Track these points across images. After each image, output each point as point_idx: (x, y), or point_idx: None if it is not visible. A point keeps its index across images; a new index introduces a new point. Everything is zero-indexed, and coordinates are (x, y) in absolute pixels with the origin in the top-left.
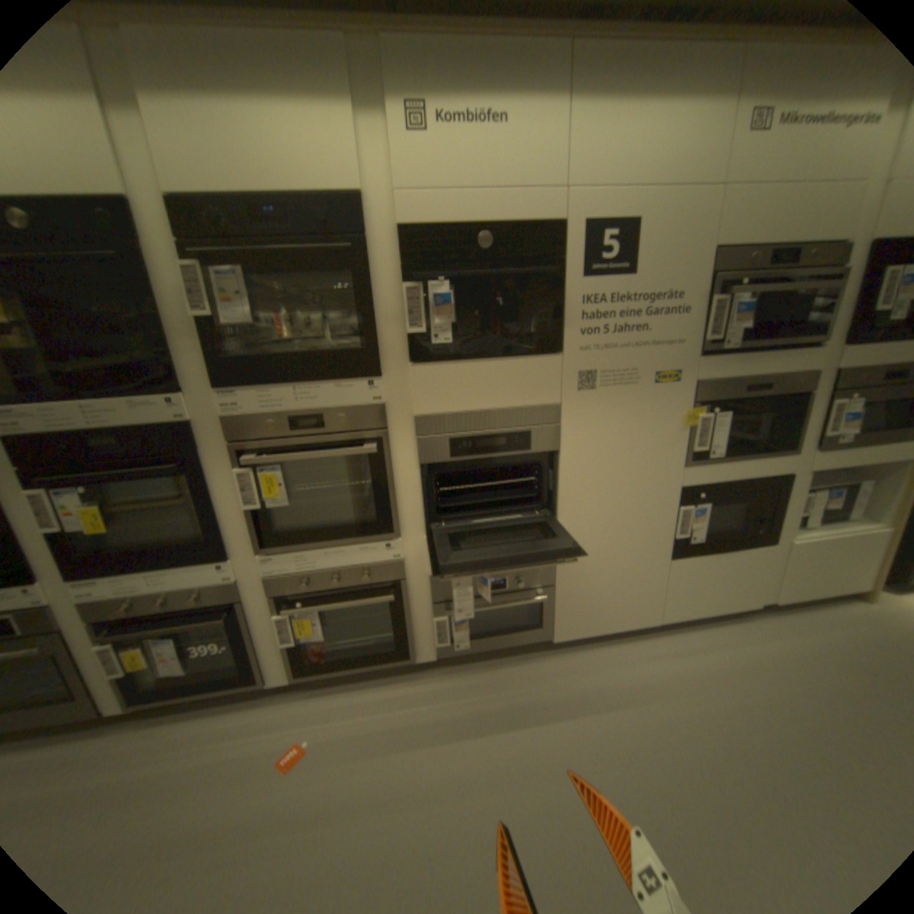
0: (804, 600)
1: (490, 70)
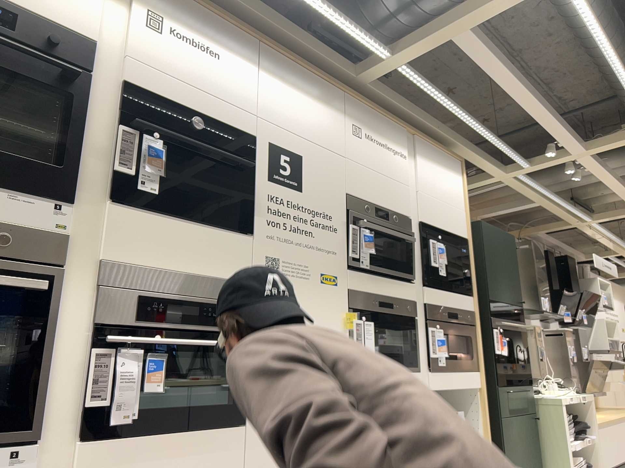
0: None
1: (211, 27)
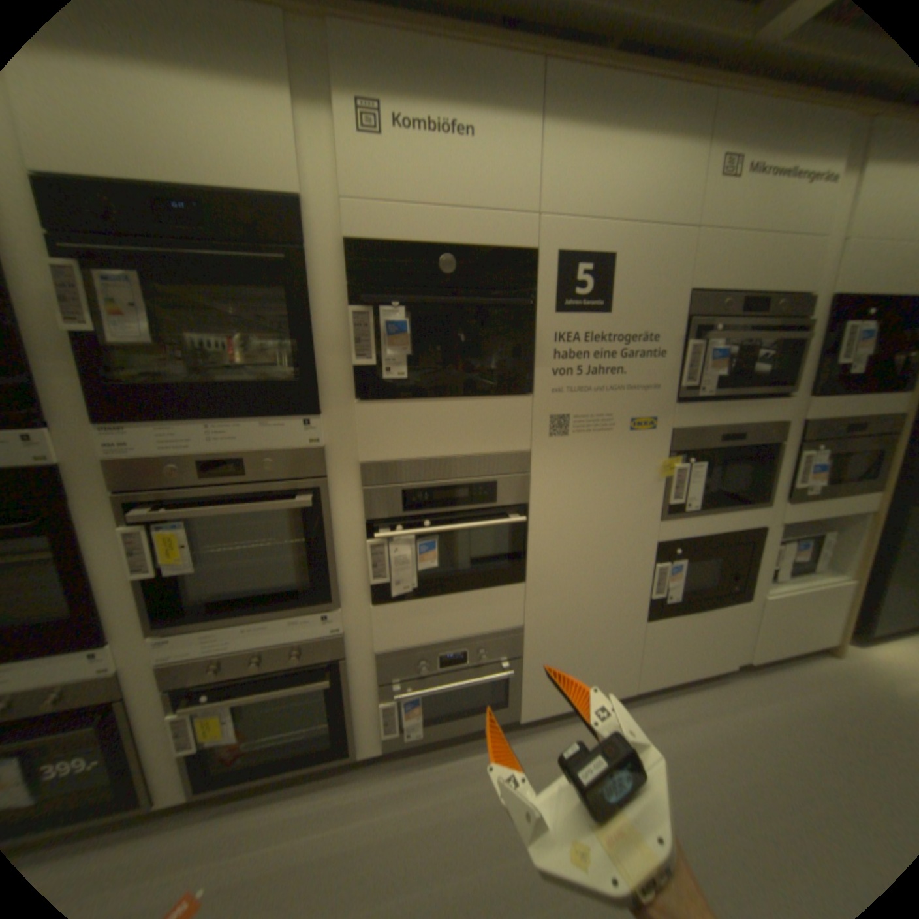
0: (778, 658)
1: (455, 78)
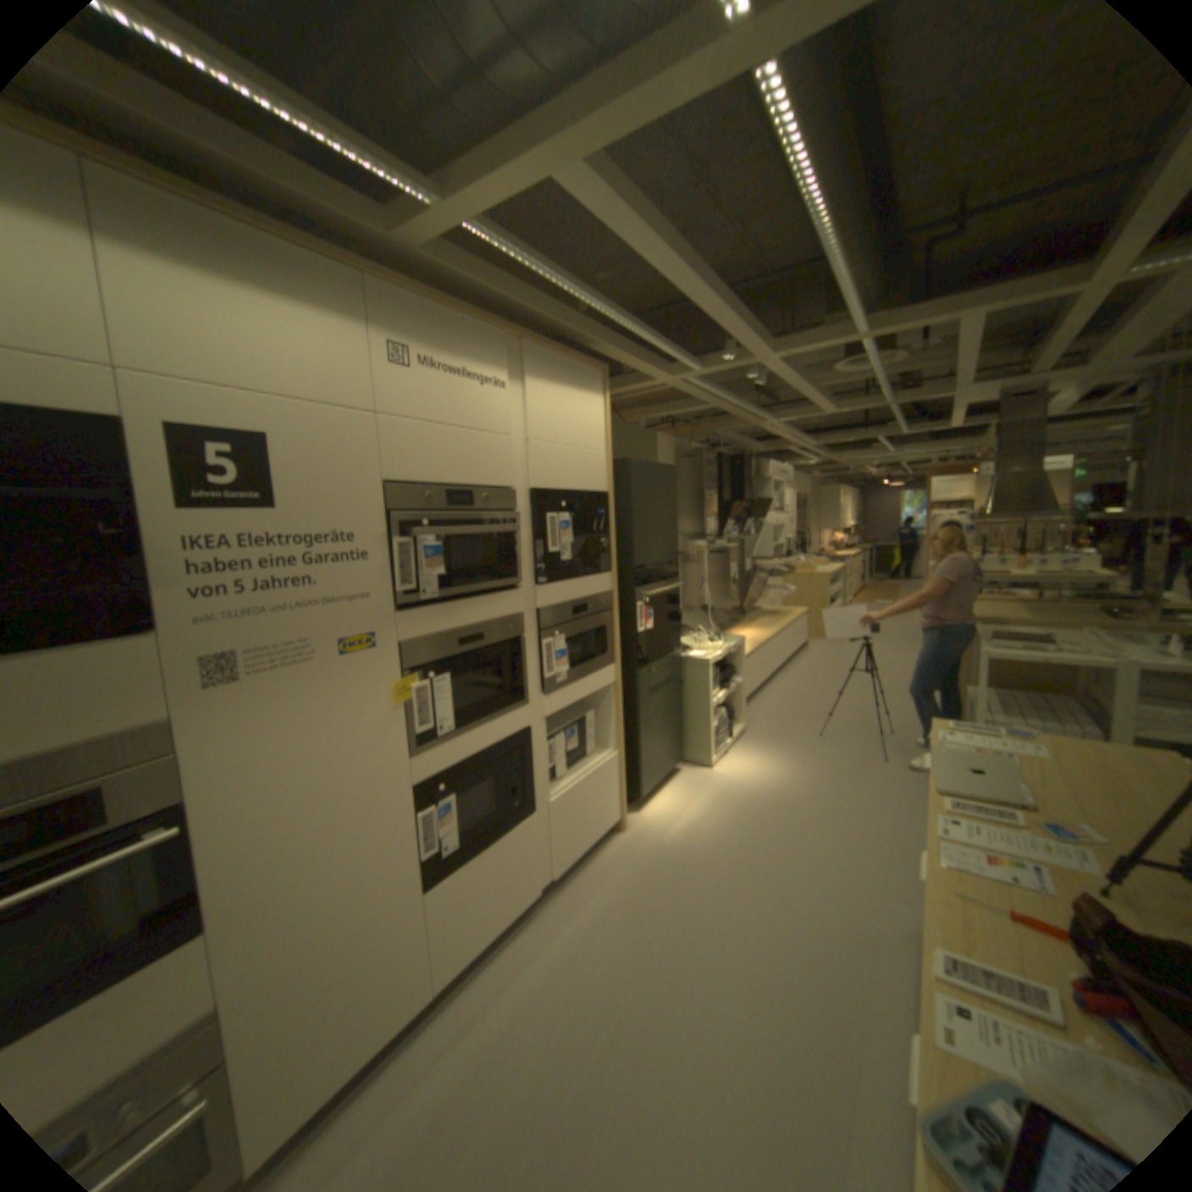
0: (574, 861)
1: None
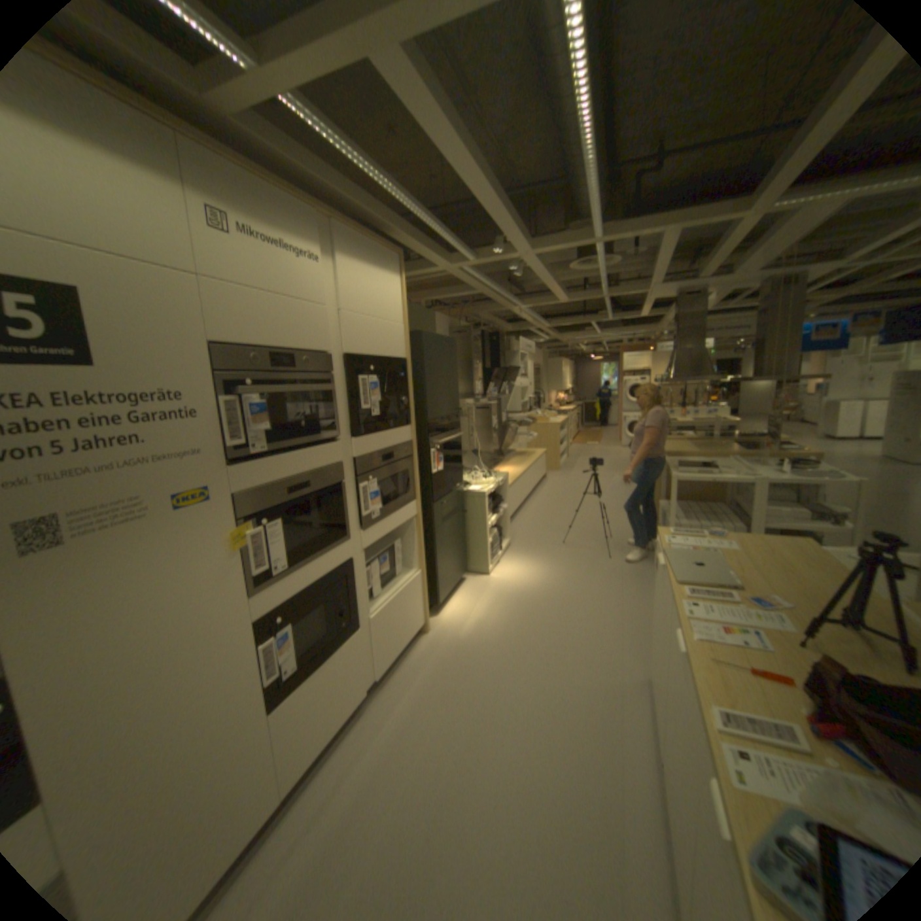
0: (390, 663)
1: None
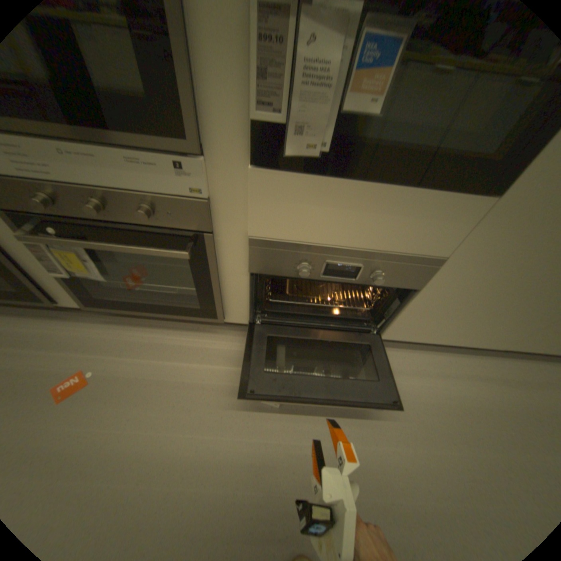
0: None
1: None
